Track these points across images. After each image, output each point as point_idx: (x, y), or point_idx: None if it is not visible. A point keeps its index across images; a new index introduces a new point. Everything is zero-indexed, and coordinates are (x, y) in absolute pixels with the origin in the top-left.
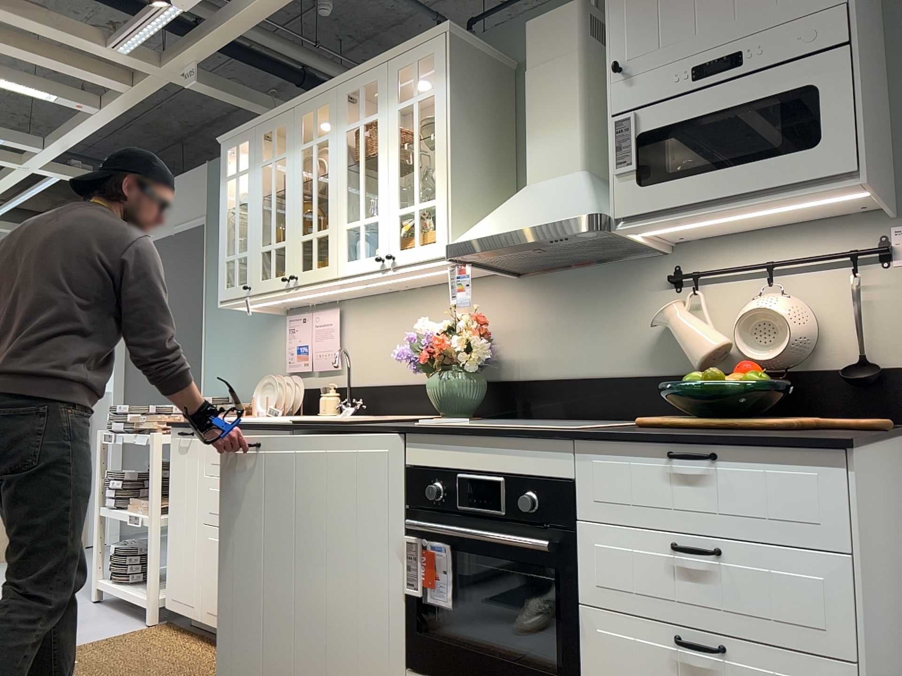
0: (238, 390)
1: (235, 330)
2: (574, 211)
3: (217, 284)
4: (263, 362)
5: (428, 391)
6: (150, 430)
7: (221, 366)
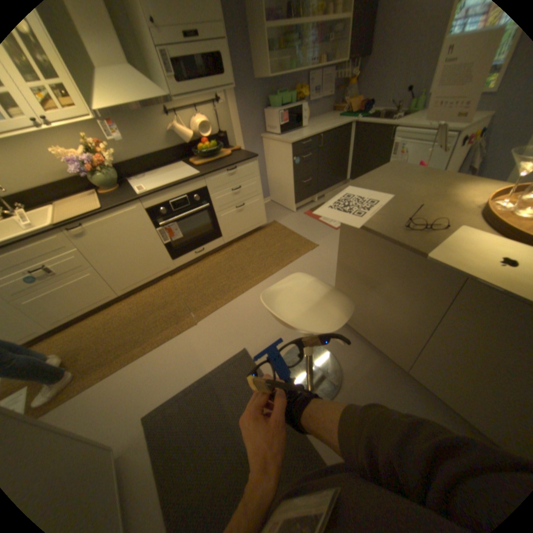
0: None
1: None
2: (156, 92)
3: None
4: None
5: (95, 182)
6: None
7: None
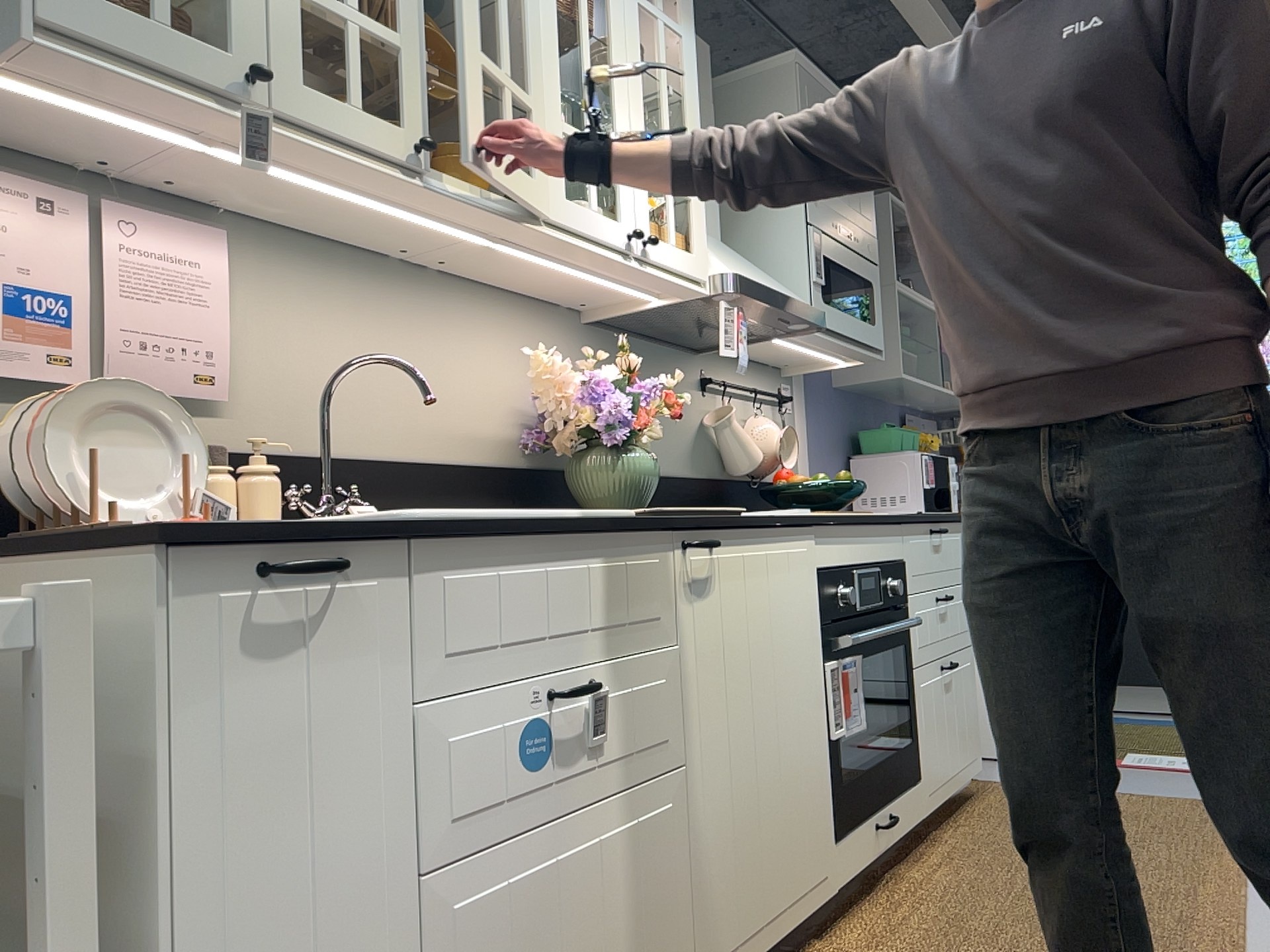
0: None
1: None
2: (803, 300)
3: None
4: None
5: (618, 475)
6: None
7: None
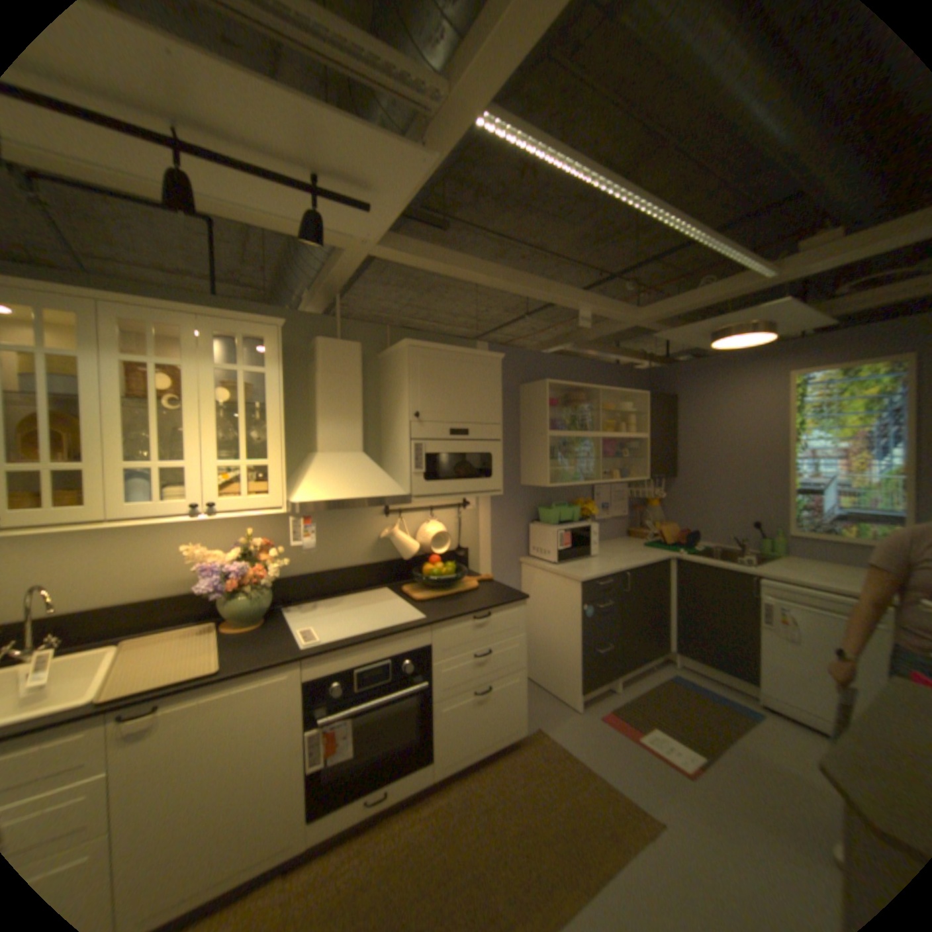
0: None
1: None
2: (393, 490)
3: None
4: None
5: (228, 611)
6: None
7: None
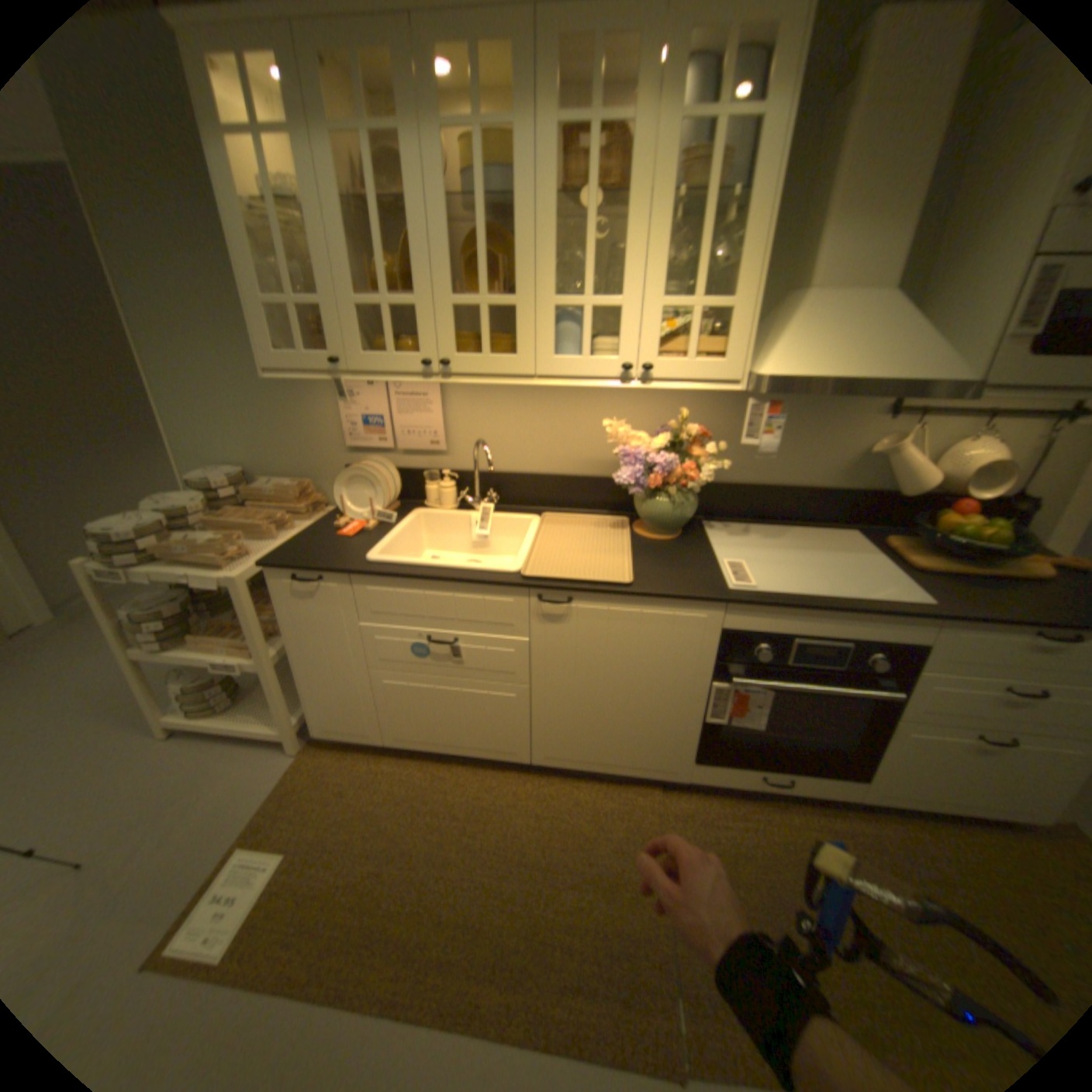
0: (249, 460)
1: (220, 378)
2: (947, 368)
3: (148, 297)
4: (293, 428)
5: (644, 511)
6: (201, 564)
7: (203, 425)
